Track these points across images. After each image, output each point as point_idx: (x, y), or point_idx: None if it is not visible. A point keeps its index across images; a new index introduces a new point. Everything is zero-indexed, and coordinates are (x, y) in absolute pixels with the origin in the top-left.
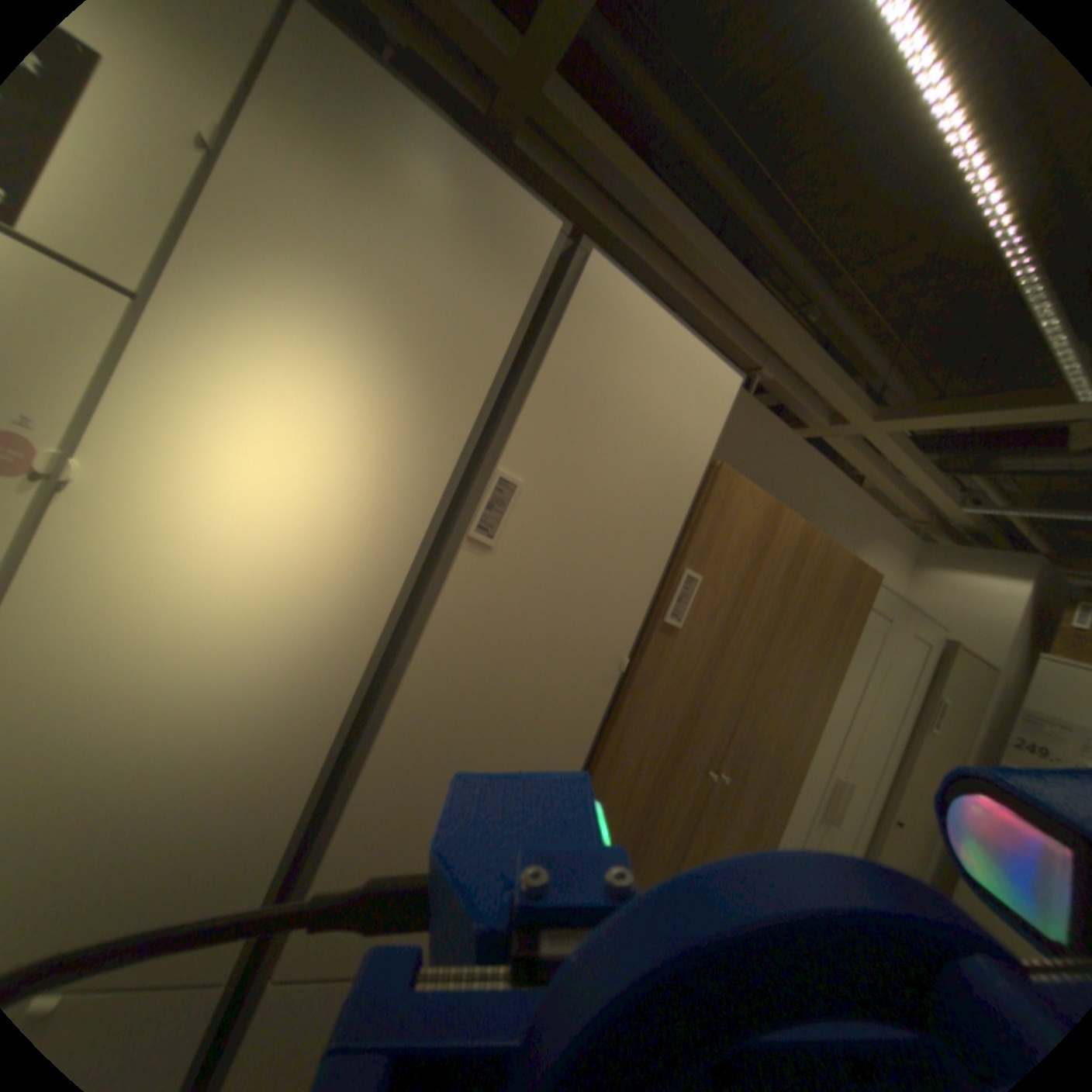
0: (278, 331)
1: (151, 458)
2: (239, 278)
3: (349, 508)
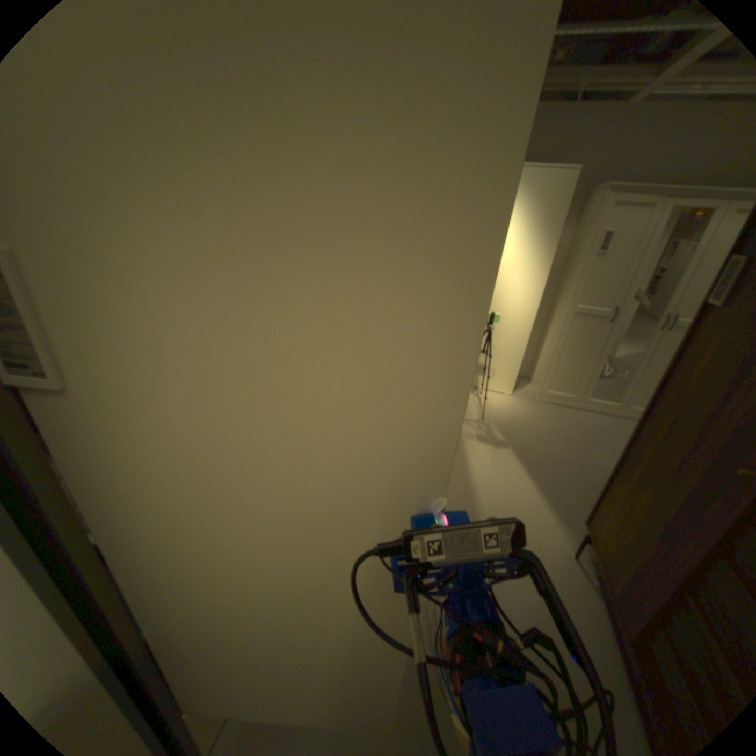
0: None
1: None
2: None
3: None
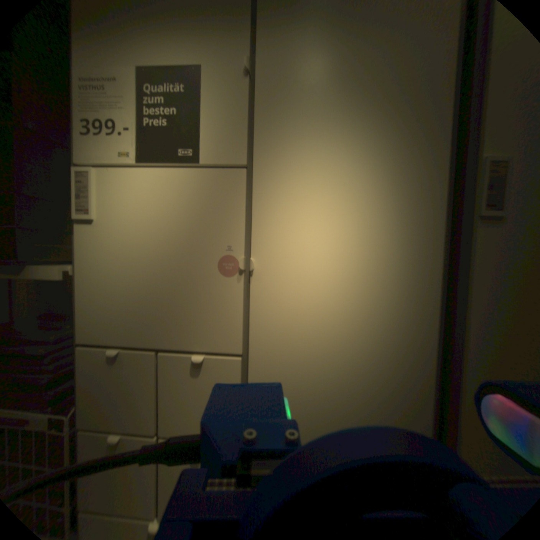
0: (312, 144)
1: (280, 244)
2: (284, 127)
3: (388, 229)
